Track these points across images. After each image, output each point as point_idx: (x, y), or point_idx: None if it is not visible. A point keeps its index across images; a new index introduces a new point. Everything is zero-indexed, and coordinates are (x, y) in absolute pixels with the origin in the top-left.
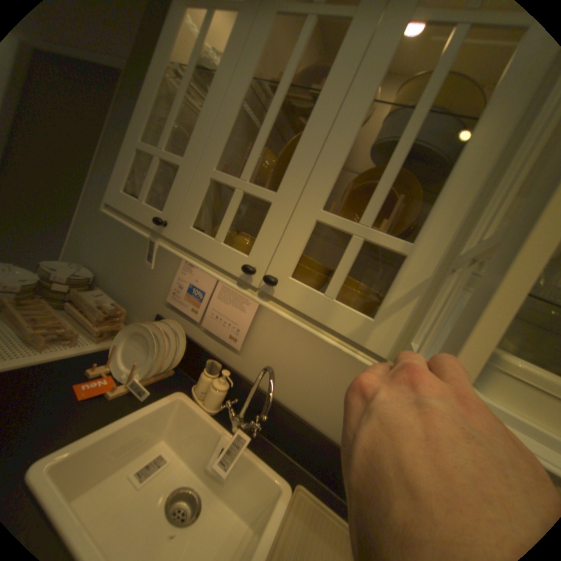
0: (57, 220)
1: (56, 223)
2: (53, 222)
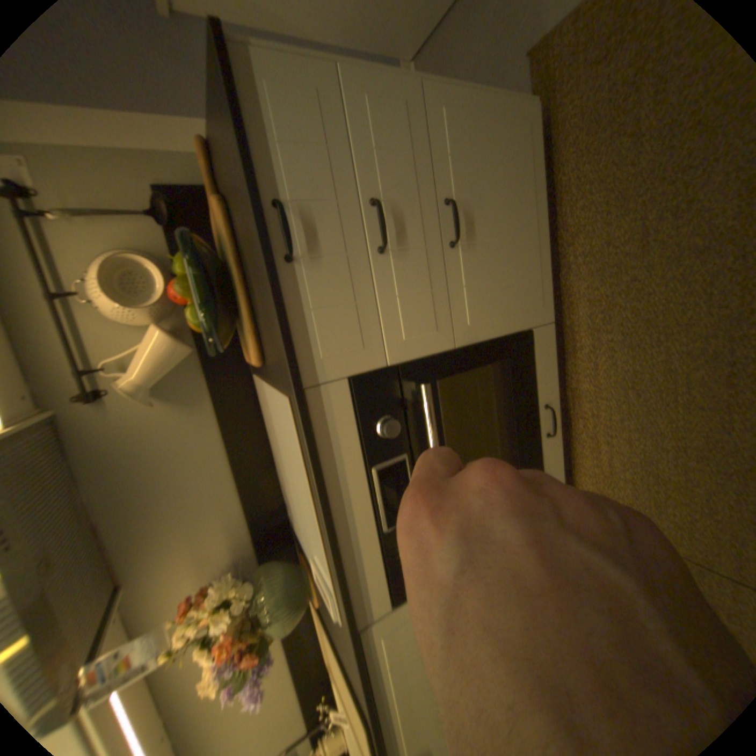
0: None
1: None
2: None
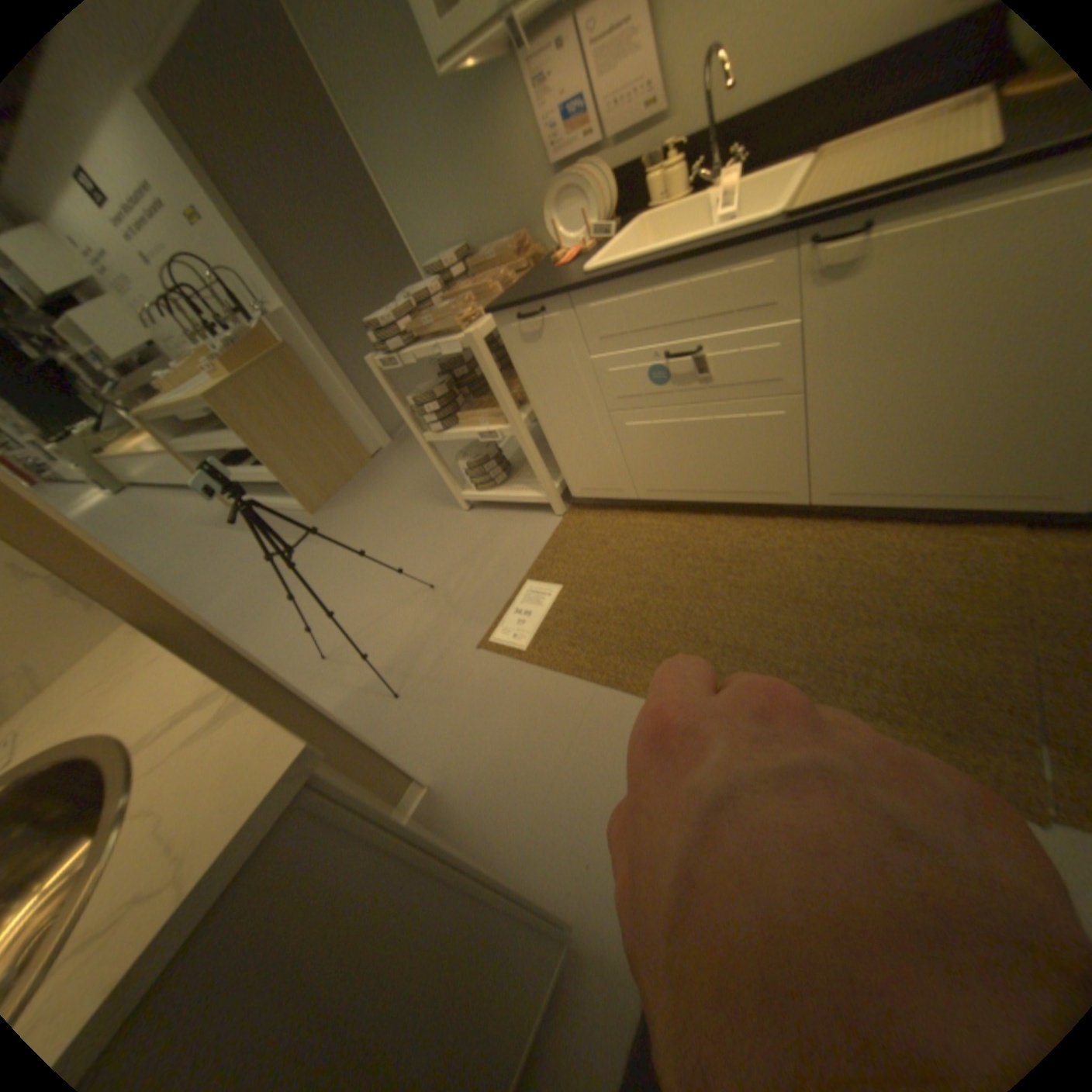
0: (358, 297)
1: (361, 301)
2: (358, 303)
